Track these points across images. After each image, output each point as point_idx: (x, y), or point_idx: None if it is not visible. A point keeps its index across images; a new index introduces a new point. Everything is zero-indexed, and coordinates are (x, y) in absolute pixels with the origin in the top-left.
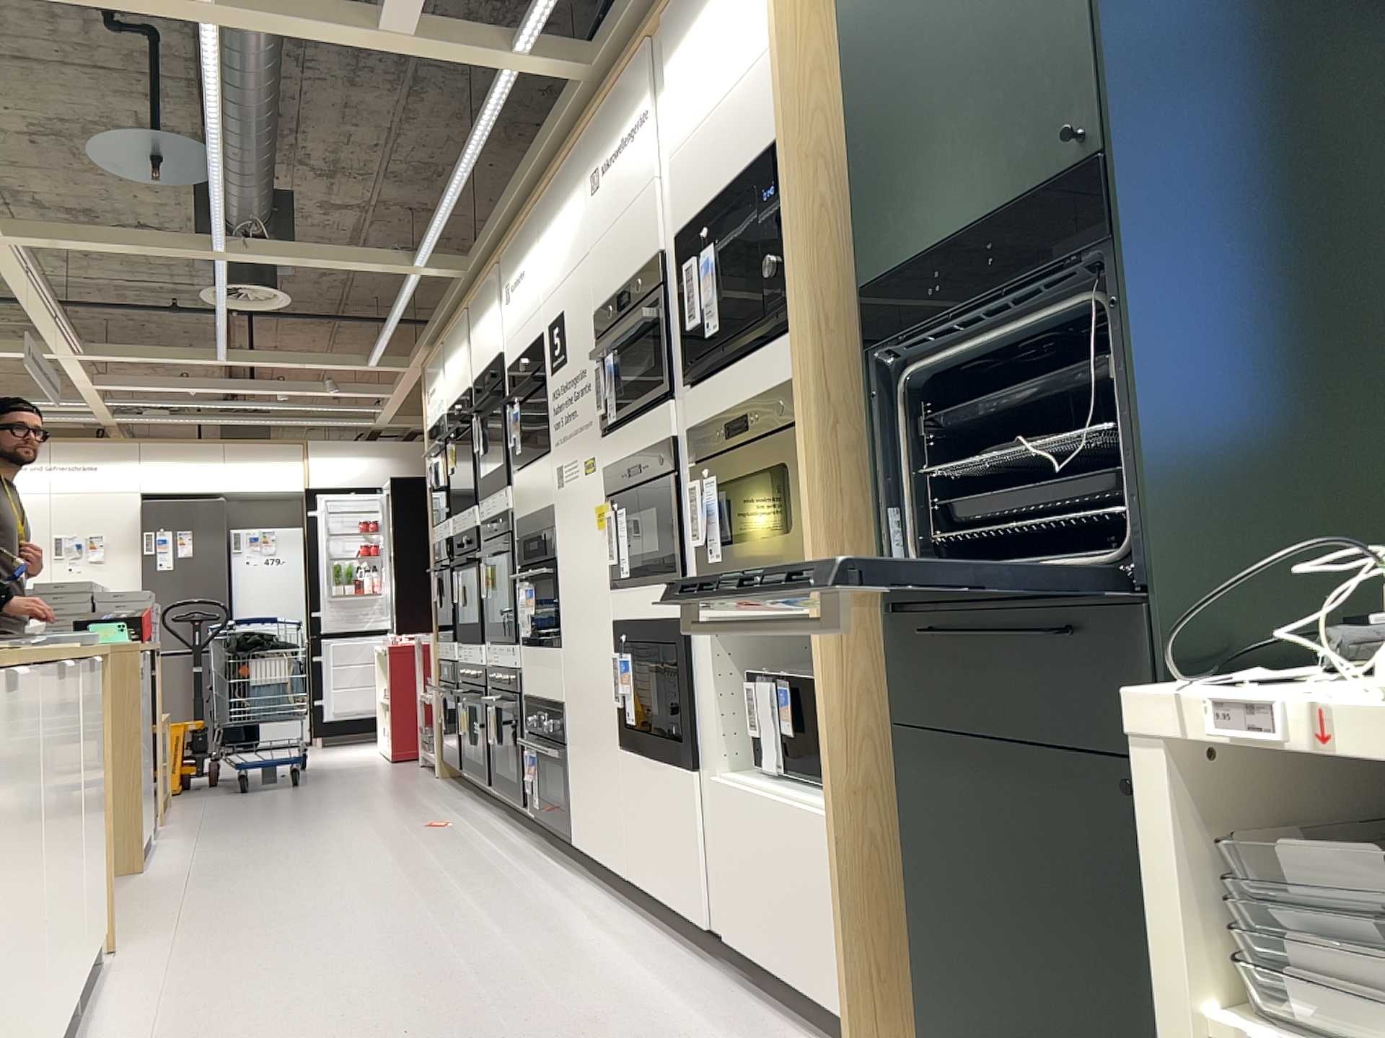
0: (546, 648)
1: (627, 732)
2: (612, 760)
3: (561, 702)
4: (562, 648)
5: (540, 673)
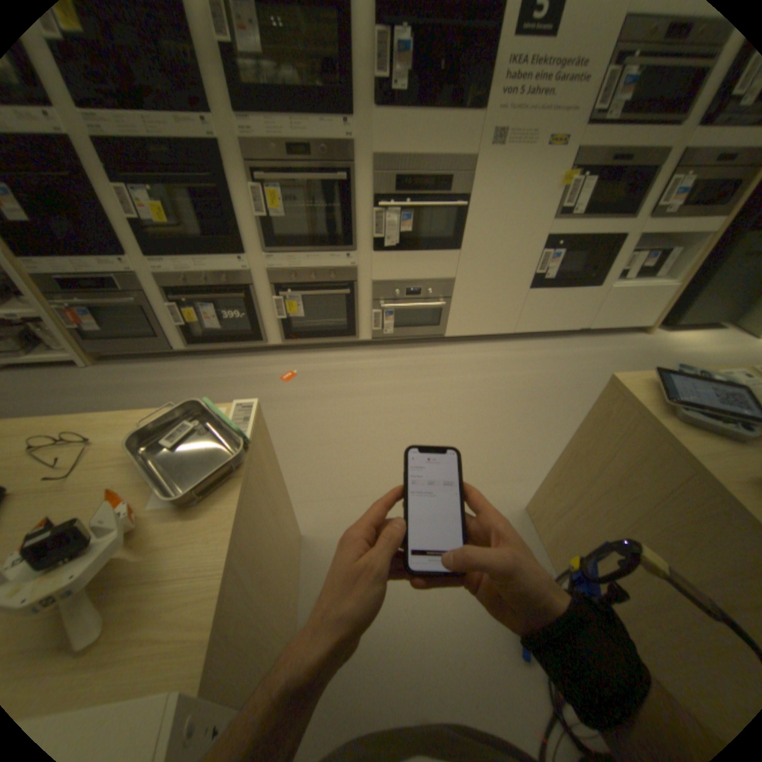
0: (432, 250)
1: (541, 281)
2: (516, 294)
3: (450, 278)
4: (462, 249)
5: (415, 265)
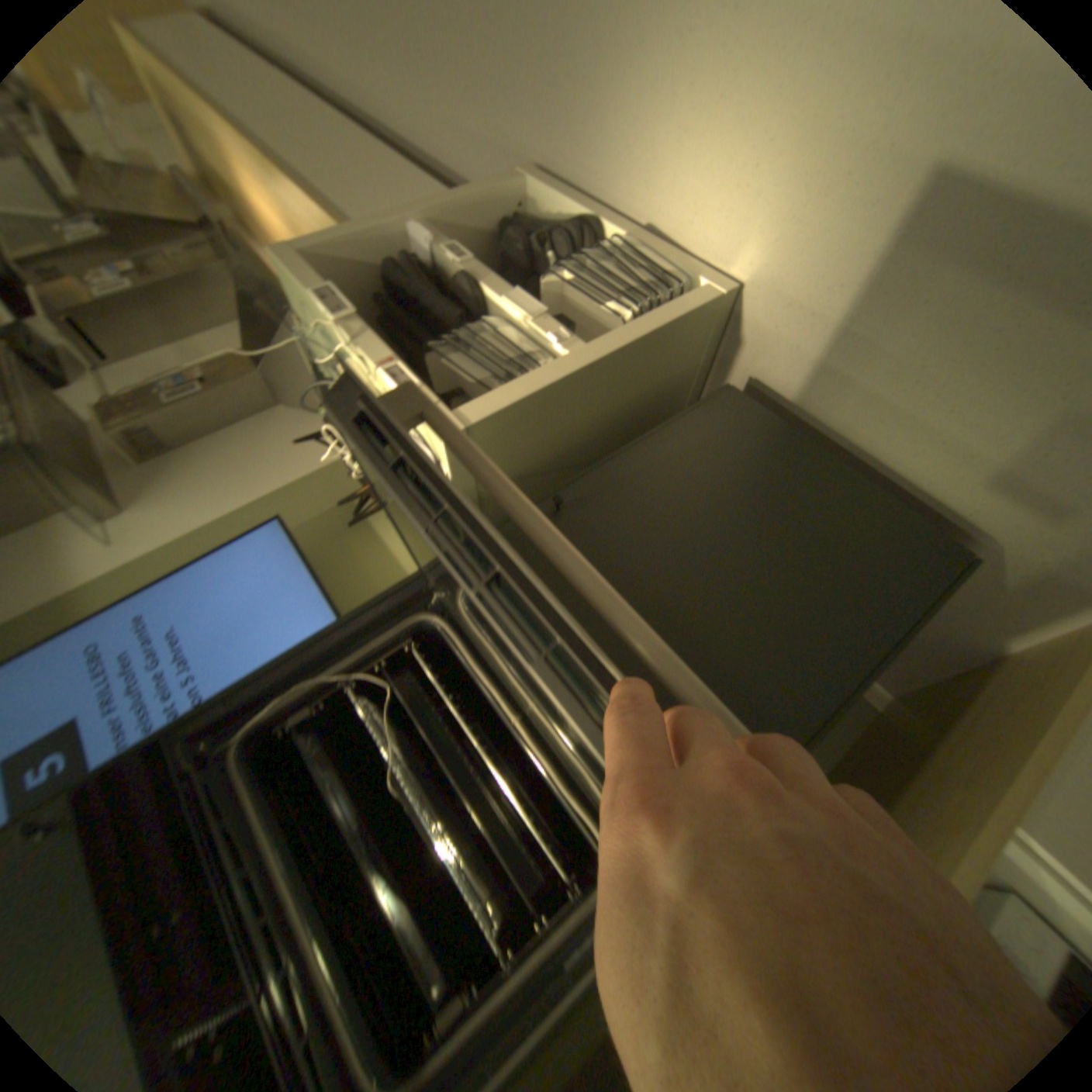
0: None
1: None
2: None
3: None
4: None
5: None
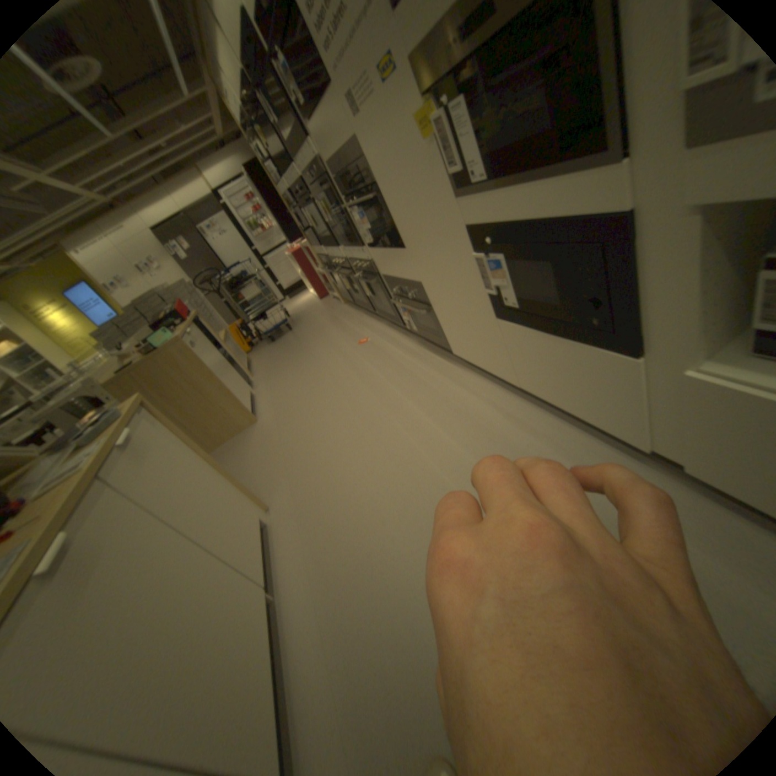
0: (392, 245)
1: (505, 307)
2: (487, 321)
3: (418, 279)
4: (407, 246)
5: (392, 261)
